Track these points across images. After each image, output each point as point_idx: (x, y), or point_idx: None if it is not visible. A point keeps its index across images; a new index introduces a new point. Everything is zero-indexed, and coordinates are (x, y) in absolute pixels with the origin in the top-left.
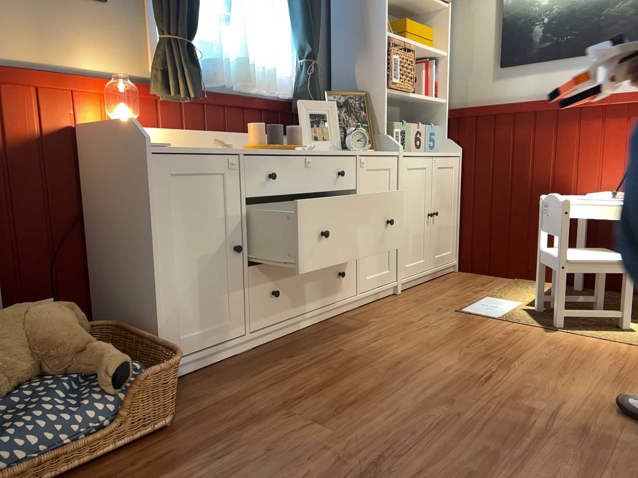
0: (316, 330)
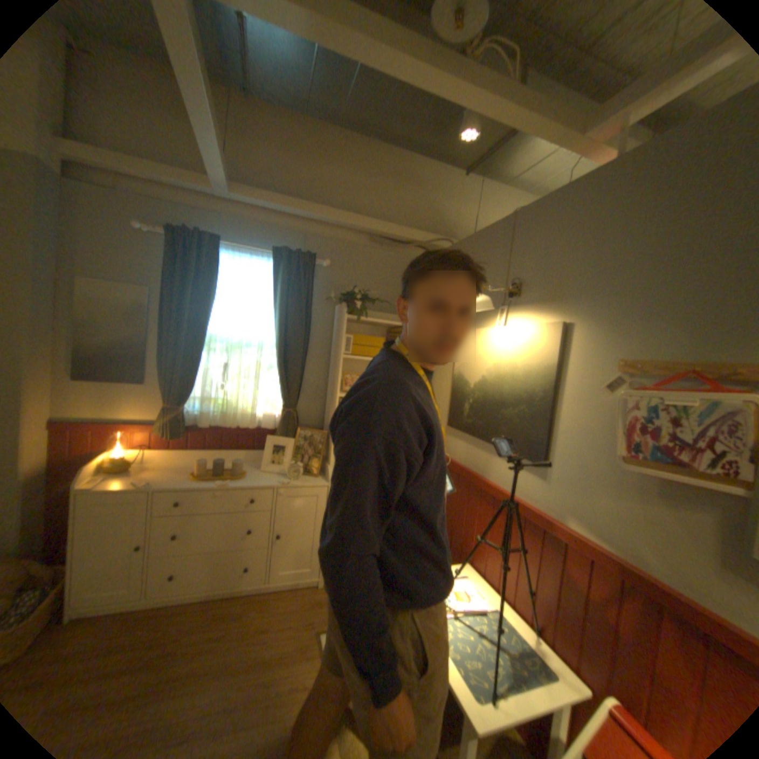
0: (209, 608)
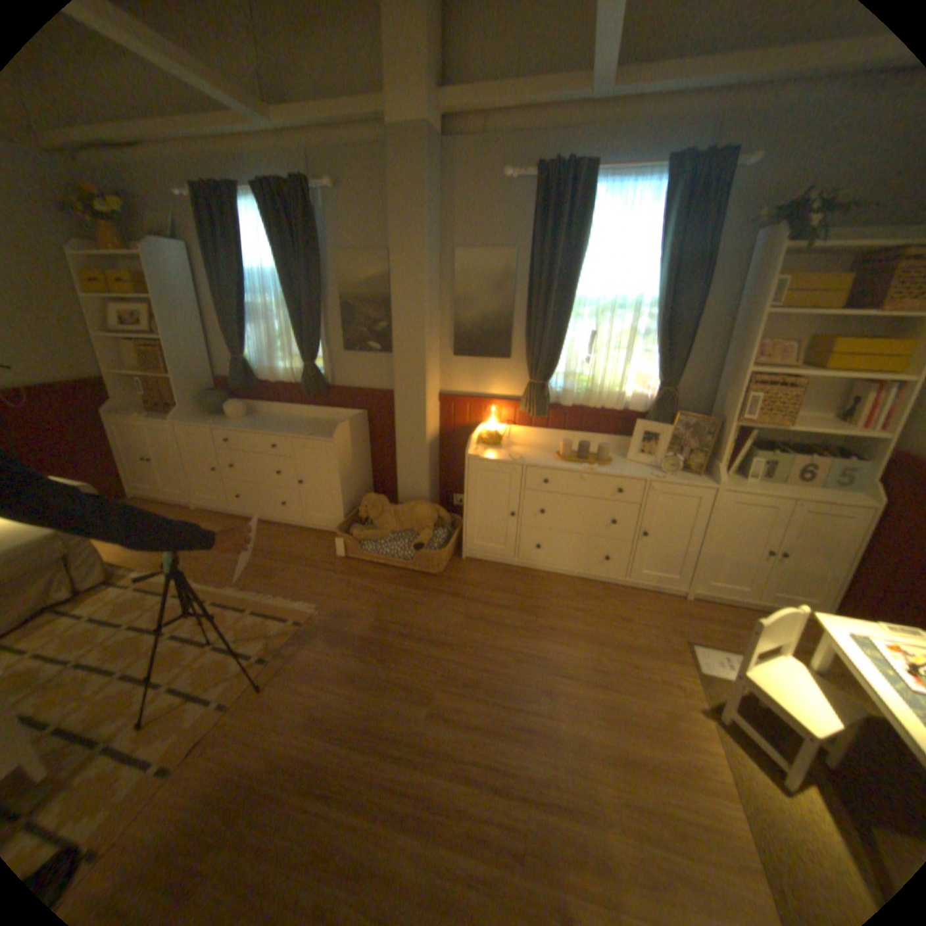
0: (570, 582)
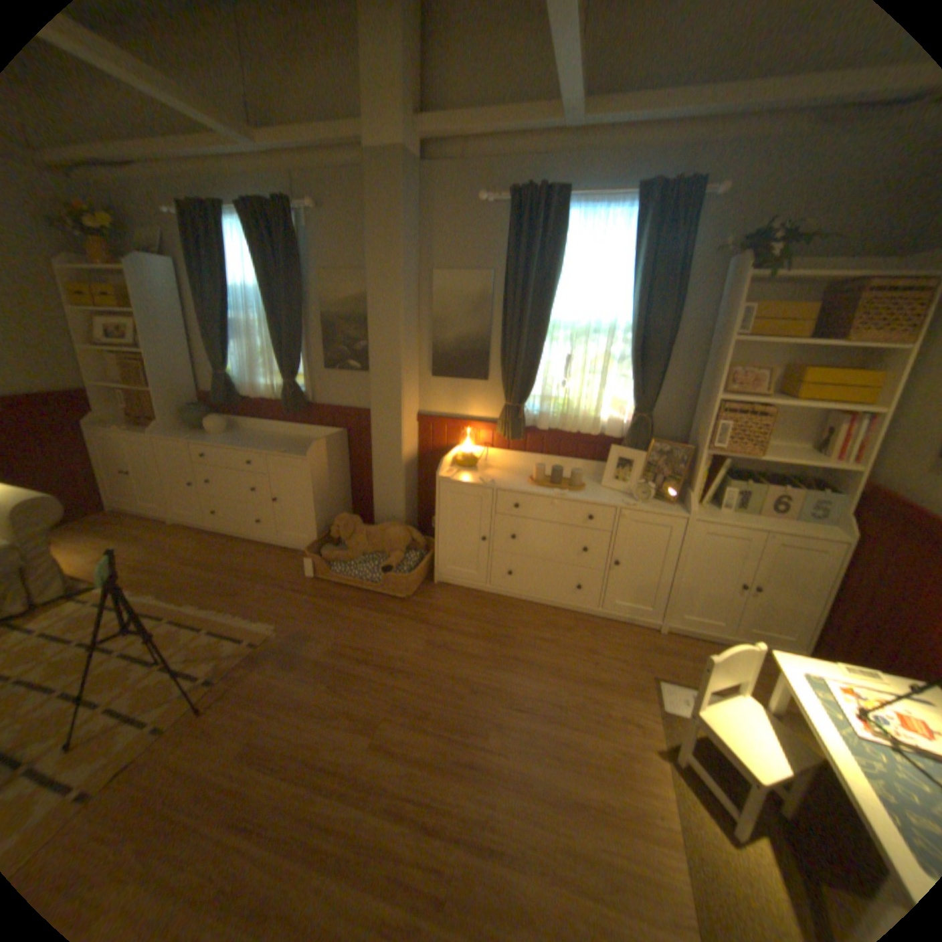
0: (542, 611)
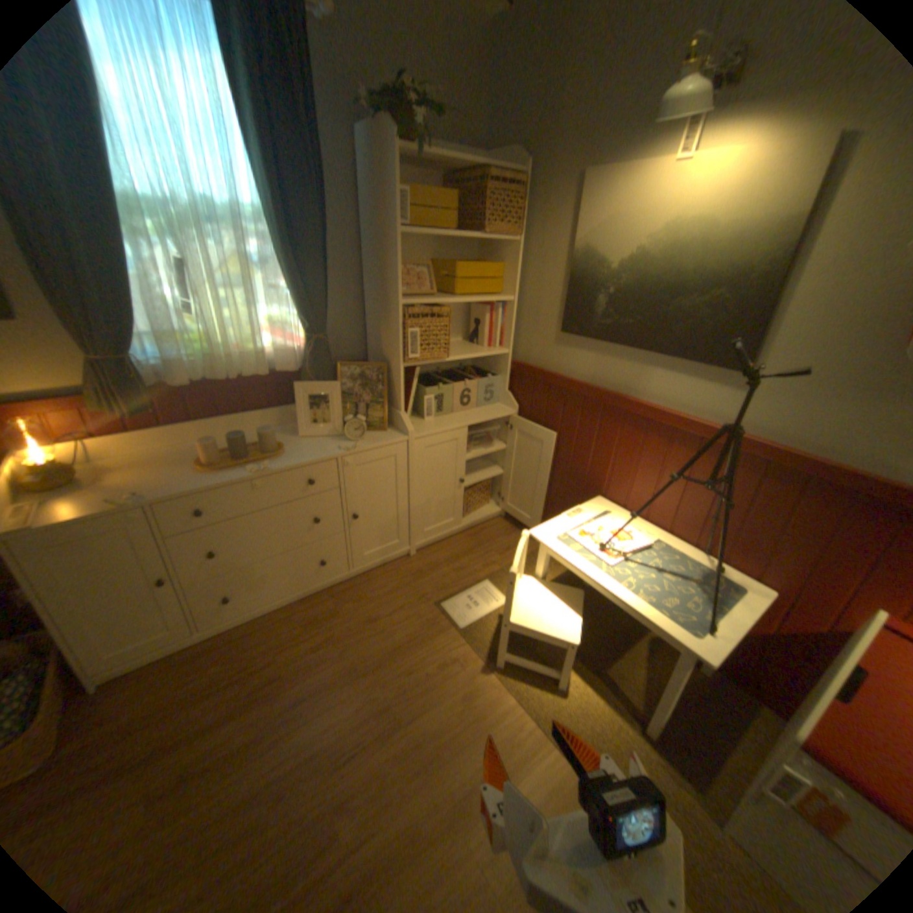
0: (288, 614)
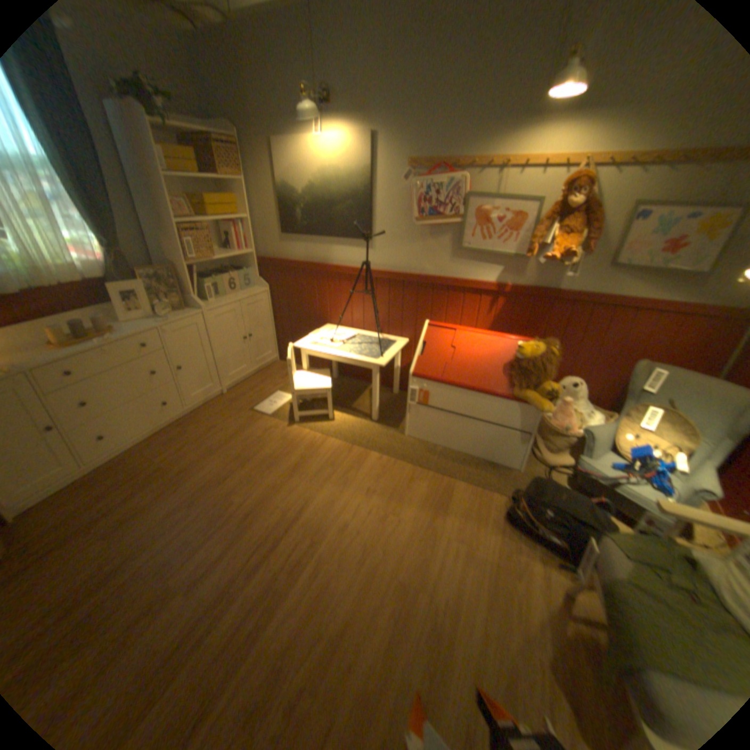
0: (147, 442)
